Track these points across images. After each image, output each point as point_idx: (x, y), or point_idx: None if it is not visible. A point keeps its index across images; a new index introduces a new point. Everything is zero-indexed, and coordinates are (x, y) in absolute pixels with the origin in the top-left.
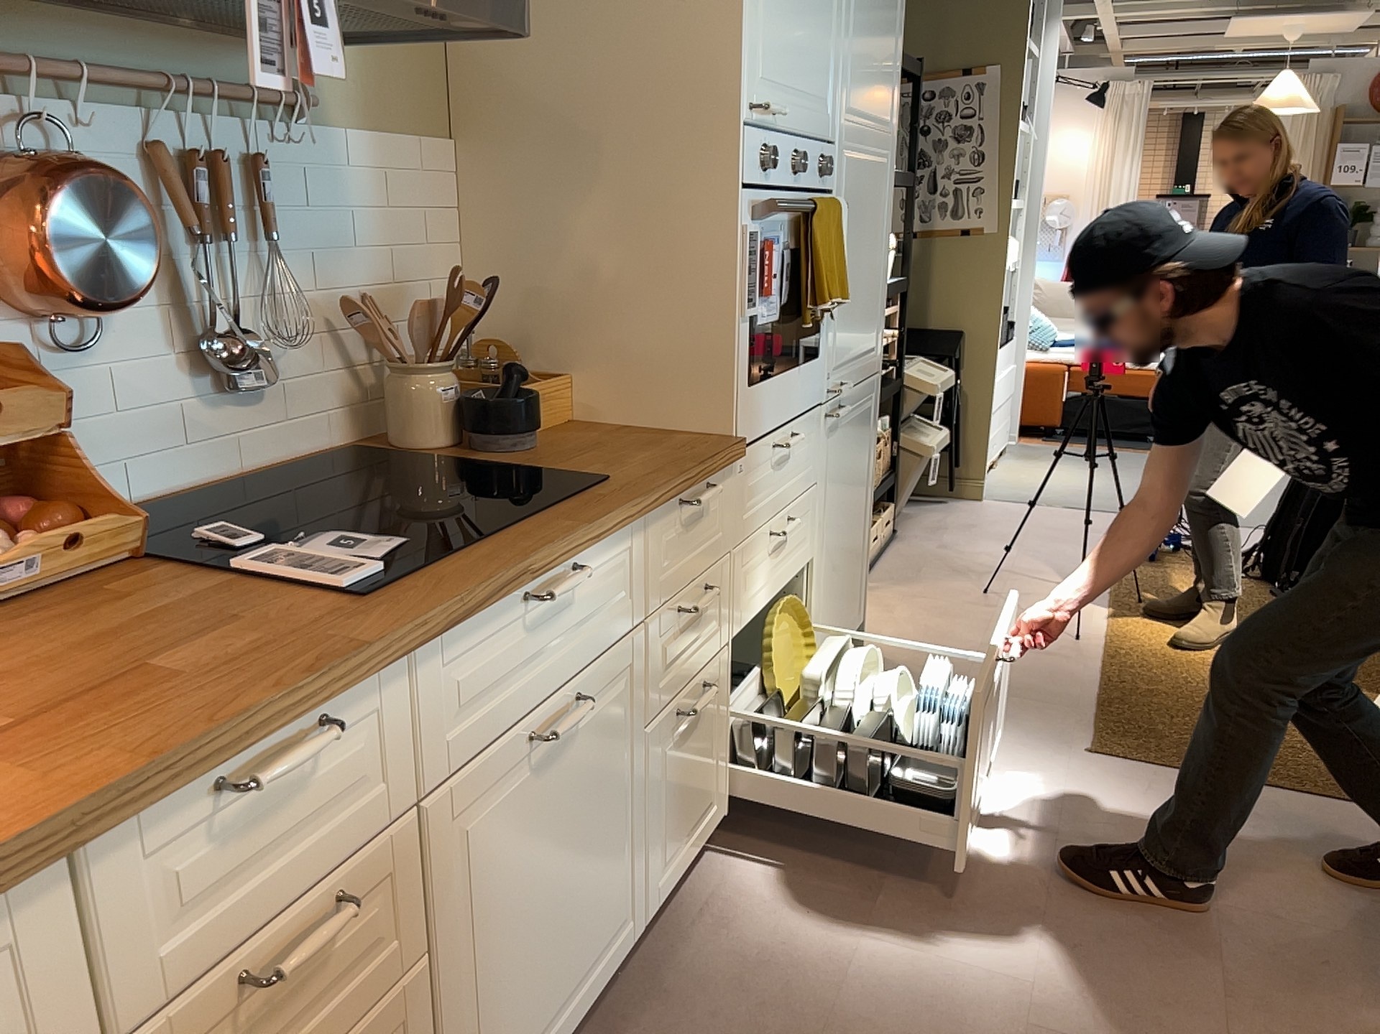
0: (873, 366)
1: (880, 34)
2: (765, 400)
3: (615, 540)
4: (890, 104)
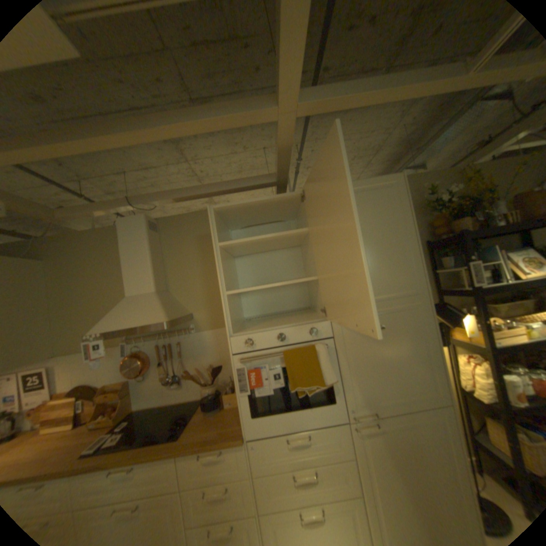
0: (432, 404)
1: (375, 262)
2: (270, 424)
3: (156, 465)
4: (406, 283)
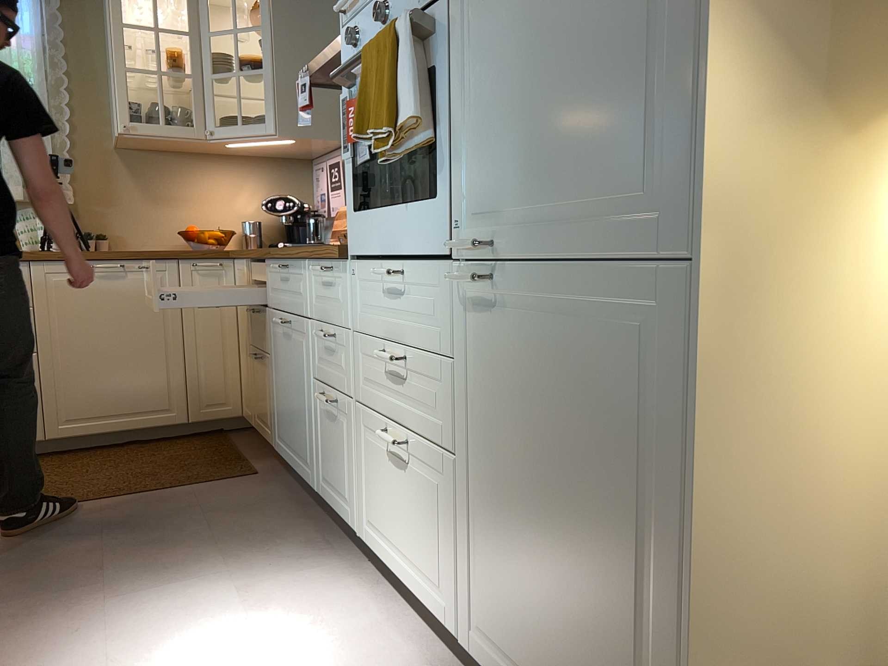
0: (639, 239)
1: None
2: (369, 227)
3: (298, 266)
4: None
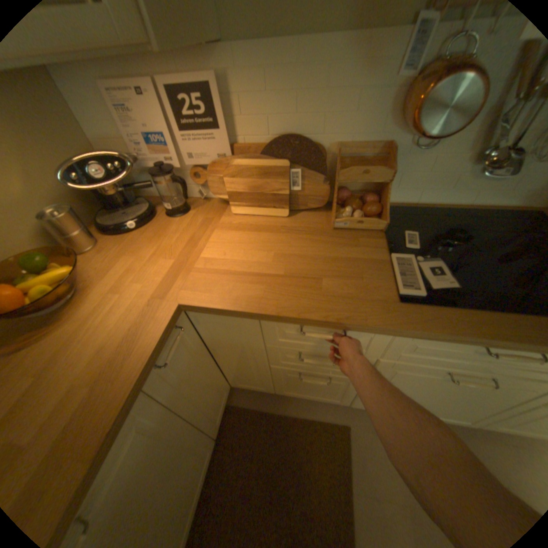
0: None
1: None
2: None
3: None
4: None
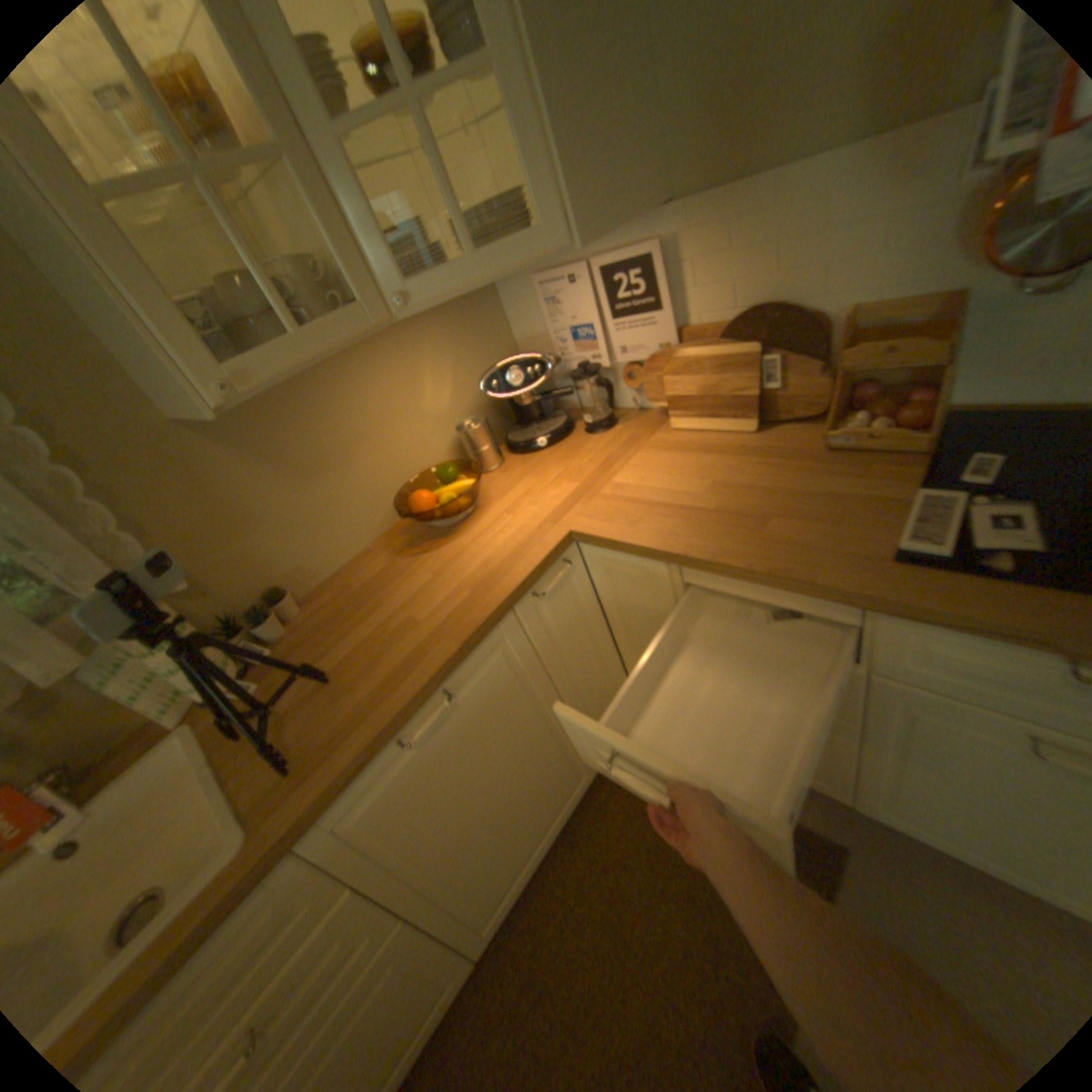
0: None
1: None
2: None
3: None
4: None
